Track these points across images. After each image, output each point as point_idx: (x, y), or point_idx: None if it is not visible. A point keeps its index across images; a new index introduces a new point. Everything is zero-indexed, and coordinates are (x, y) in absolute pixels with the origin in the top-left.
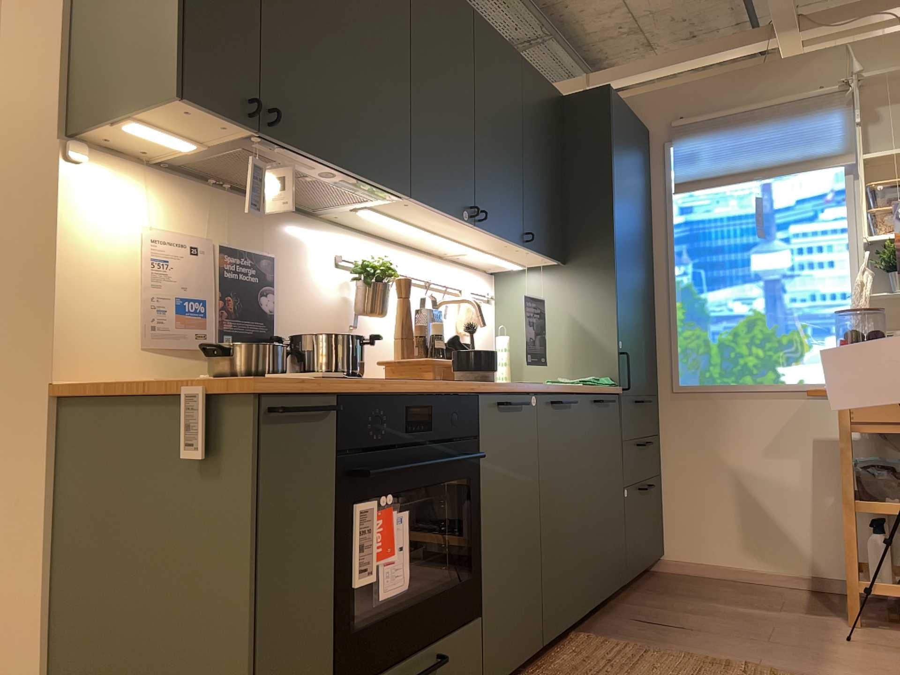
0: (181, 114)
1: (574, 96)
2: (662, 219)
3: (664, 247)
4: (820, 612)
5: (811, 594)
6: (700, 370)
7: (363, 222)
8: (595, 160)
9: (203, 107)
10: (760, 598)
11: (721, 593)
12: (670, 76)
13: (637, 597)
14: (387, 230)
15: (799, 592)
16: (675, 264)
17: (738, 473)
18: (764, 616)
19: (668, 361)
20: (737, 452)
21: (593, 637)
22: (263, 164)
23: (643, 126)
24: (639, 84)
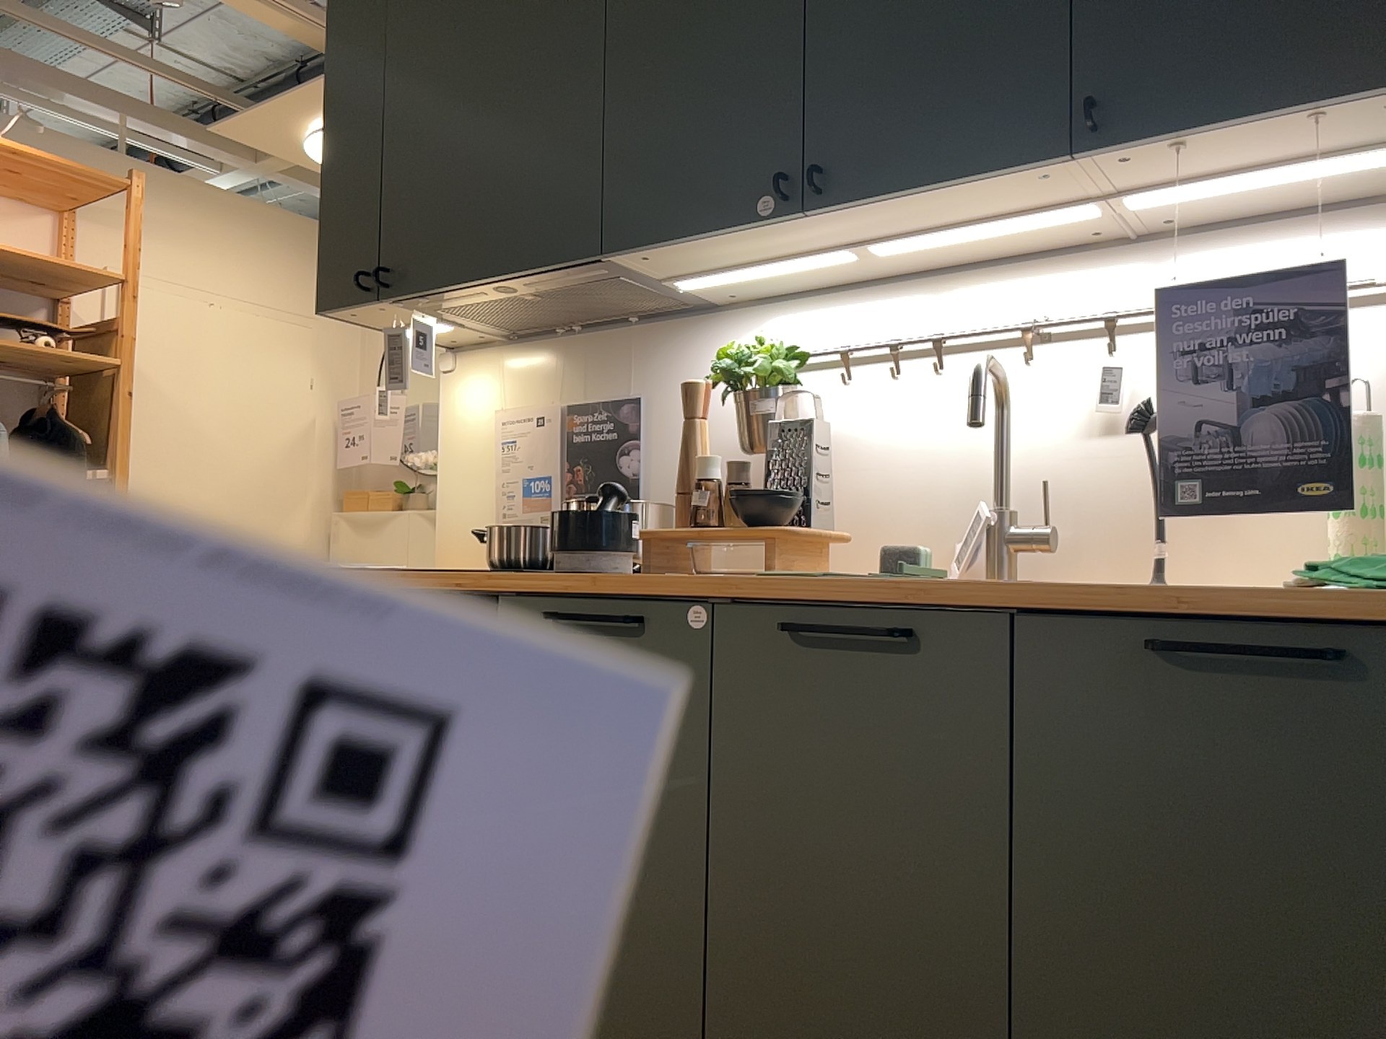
0: (358, 317)
1: None
2: None
3: None
4: None
5: None
6: None
7: (787, 281)
8: None
9: (340, 308)
10: None
11: None
12: None
13: None
14: (851, 271)
15: None
16: None
17: None
18: None
19: None
20: None
21: None
22: (401, 330)
23: None
24: None
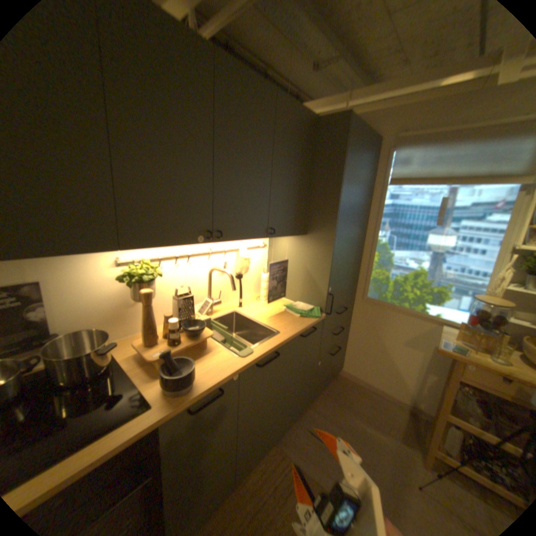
0: None
1: (326, 117)
2: (378, 200)
3: (375, 218)
4: (410, 444)
5: (410, 419)
6: (380, 293)
7: None
8: (333, 169)
9: None
10: (382, 417)
11: (362, 407)
12: (407, 94)
13: (319, 403)
14: None
15: (404, 414)
16: (379, 230)
17: (388, 349)
18: (378, 442)
19: (364, 283)
20: (390, 339)
21: (278, 455)
22: None
23: (380, 134)
24: (385, 99)
